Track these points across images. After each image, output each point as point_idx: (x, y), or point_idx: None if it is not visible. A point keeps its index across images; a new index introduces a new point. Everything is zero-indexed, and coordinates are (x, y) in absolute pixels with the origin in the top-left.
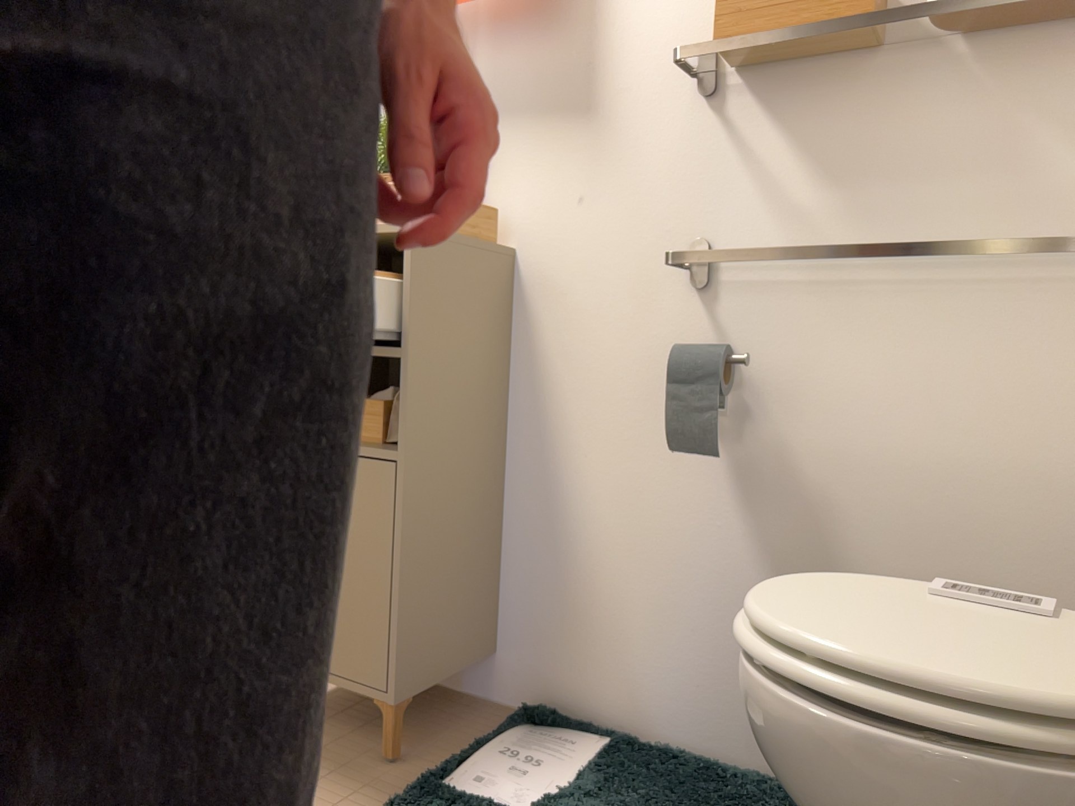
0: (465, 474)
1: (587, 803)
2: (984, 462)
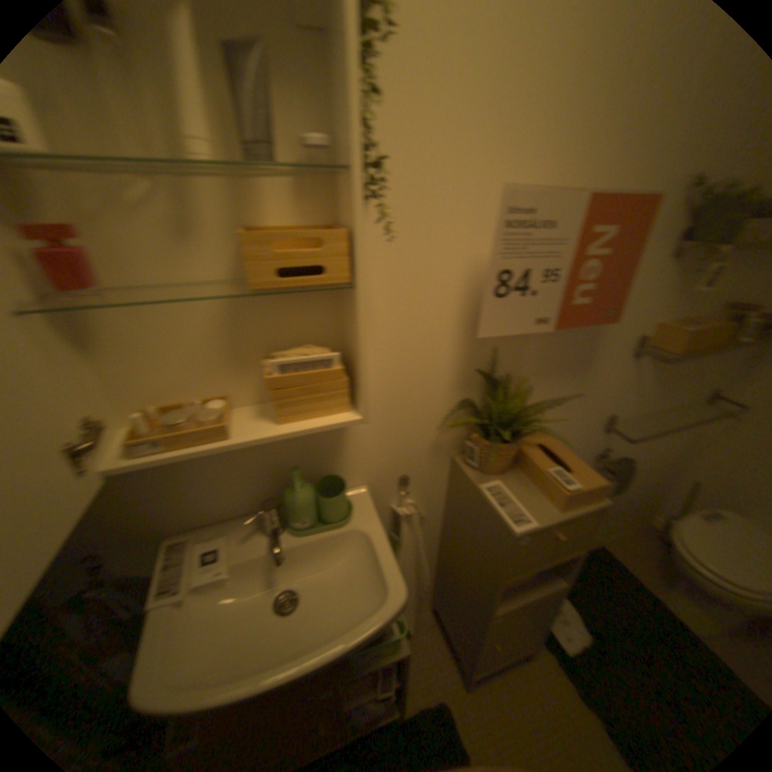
0: None
1: (594, 617)
2: (659, 457)
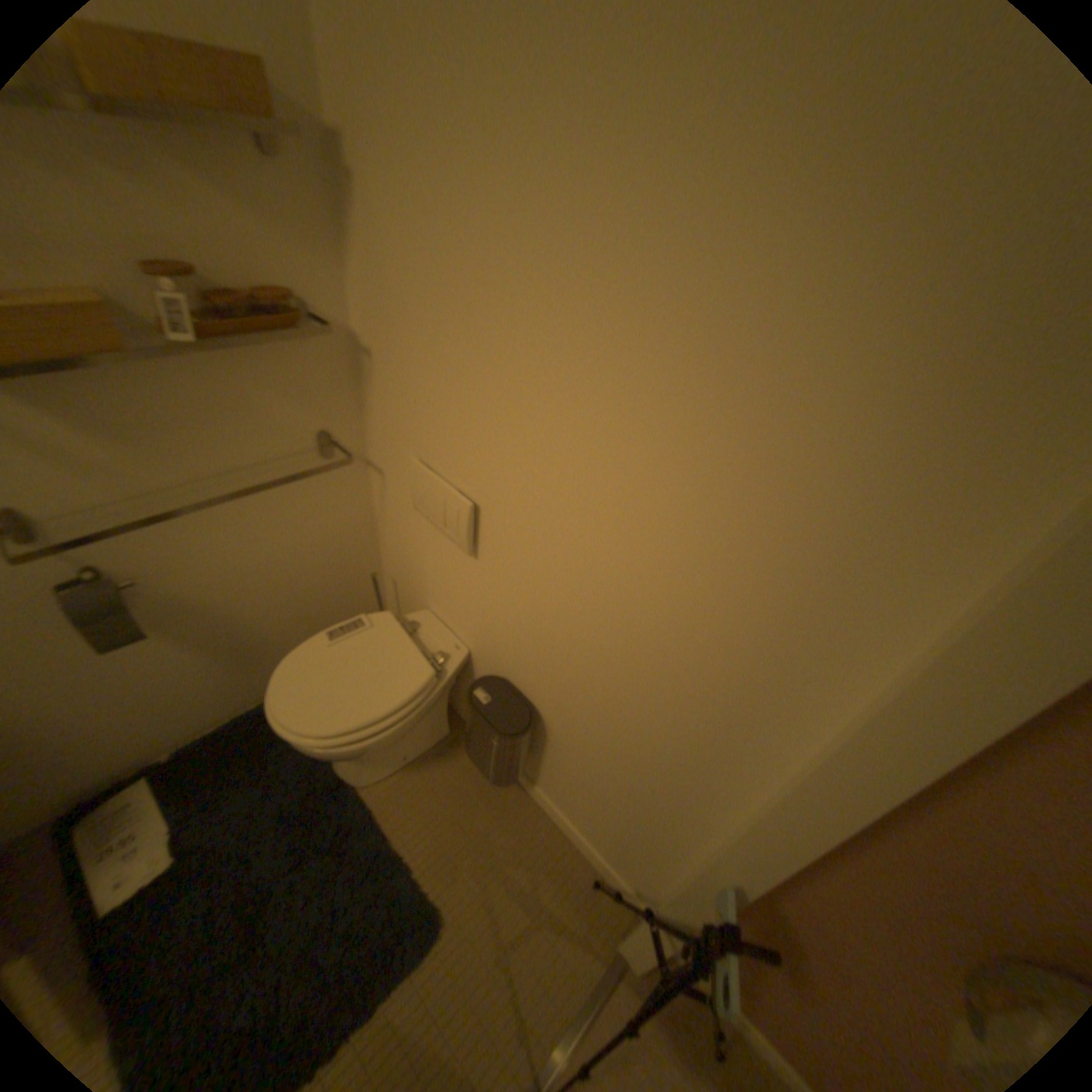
0: None
1: (188, 824)
2: (282, 551)
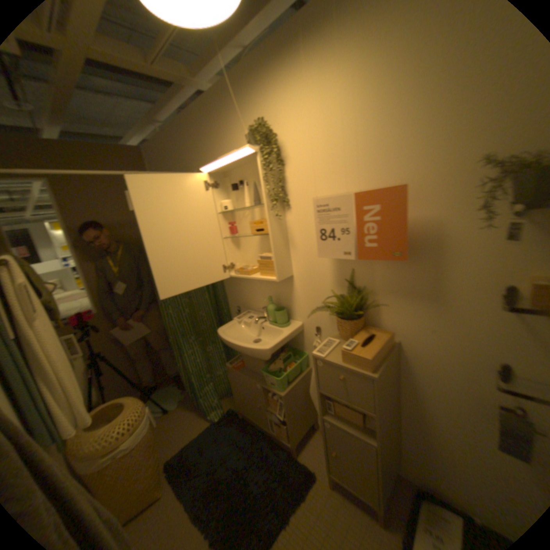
0: (393, 428)
1: None
2: None
